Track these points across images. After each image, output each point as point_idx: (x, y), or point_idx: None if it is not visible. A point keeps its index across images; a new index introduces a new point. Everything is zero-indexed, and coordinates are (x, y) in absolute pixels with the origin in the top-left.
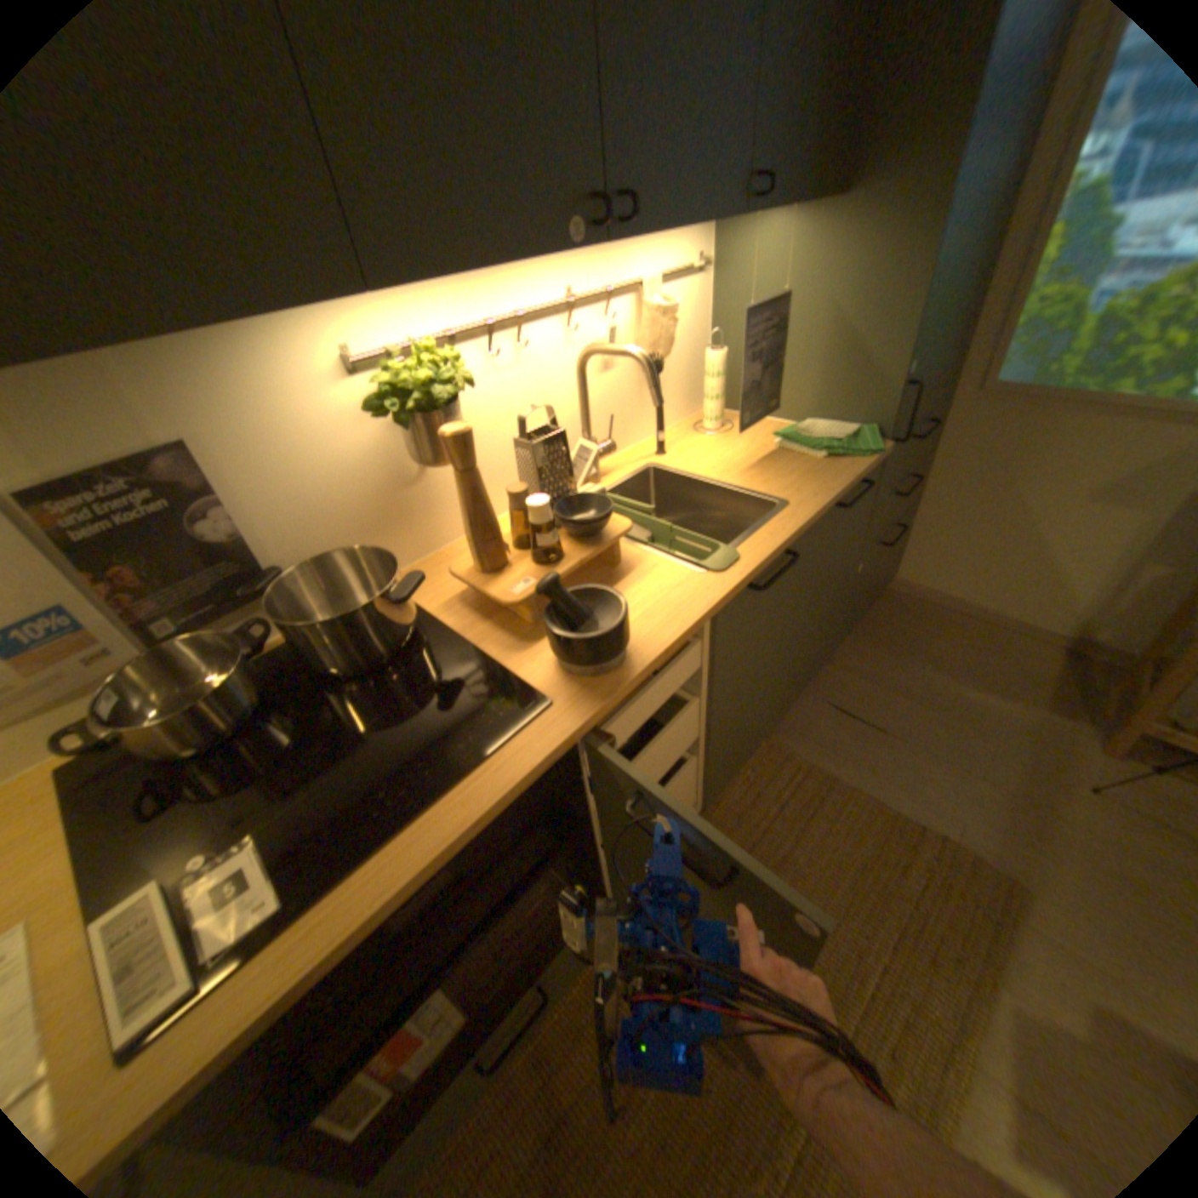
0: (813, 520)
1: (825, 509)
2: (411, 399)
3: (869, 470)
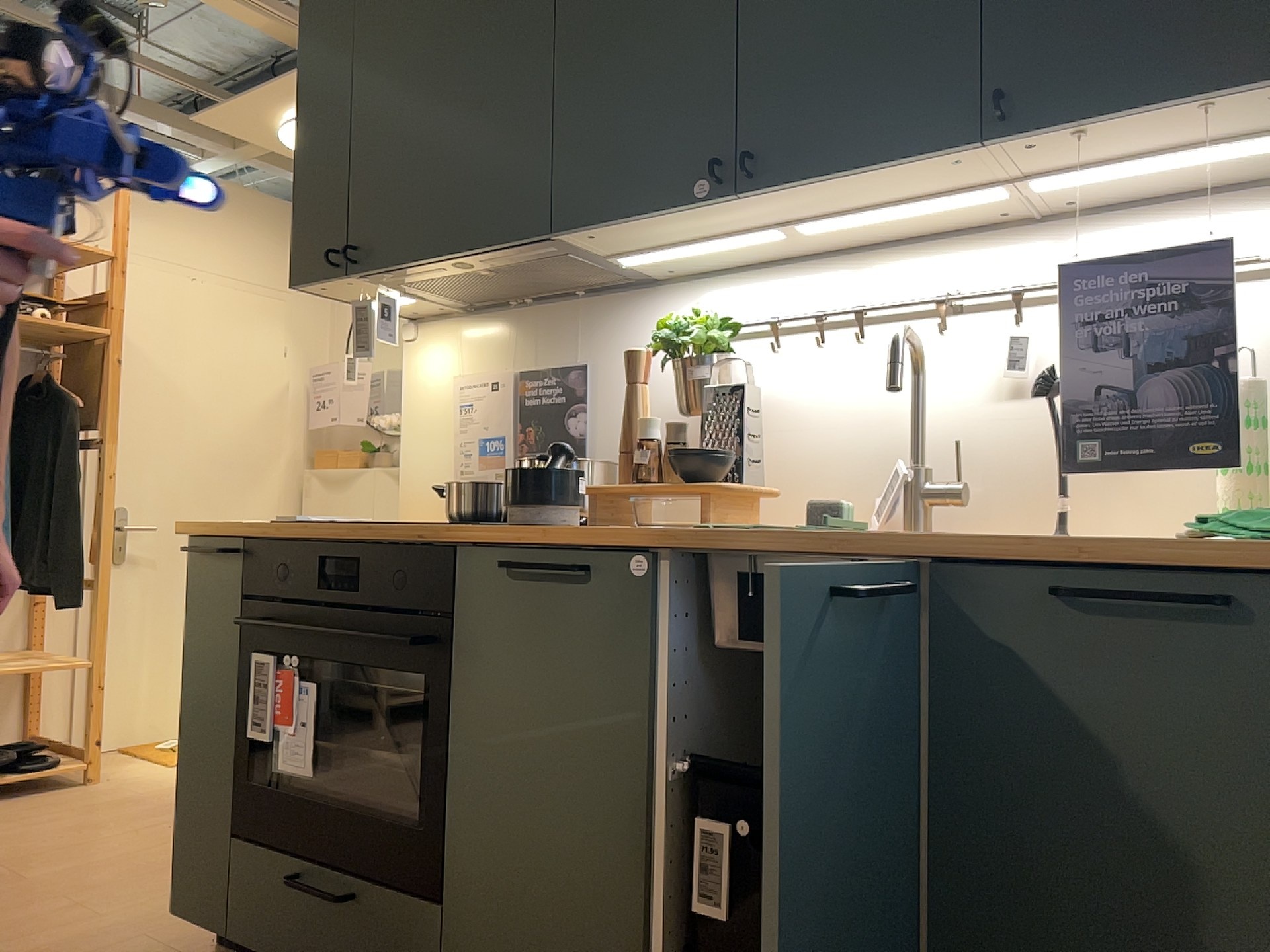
0: (909, 548)
1: (951, 545)
2: (660, 340)
3: (1204, 552)
